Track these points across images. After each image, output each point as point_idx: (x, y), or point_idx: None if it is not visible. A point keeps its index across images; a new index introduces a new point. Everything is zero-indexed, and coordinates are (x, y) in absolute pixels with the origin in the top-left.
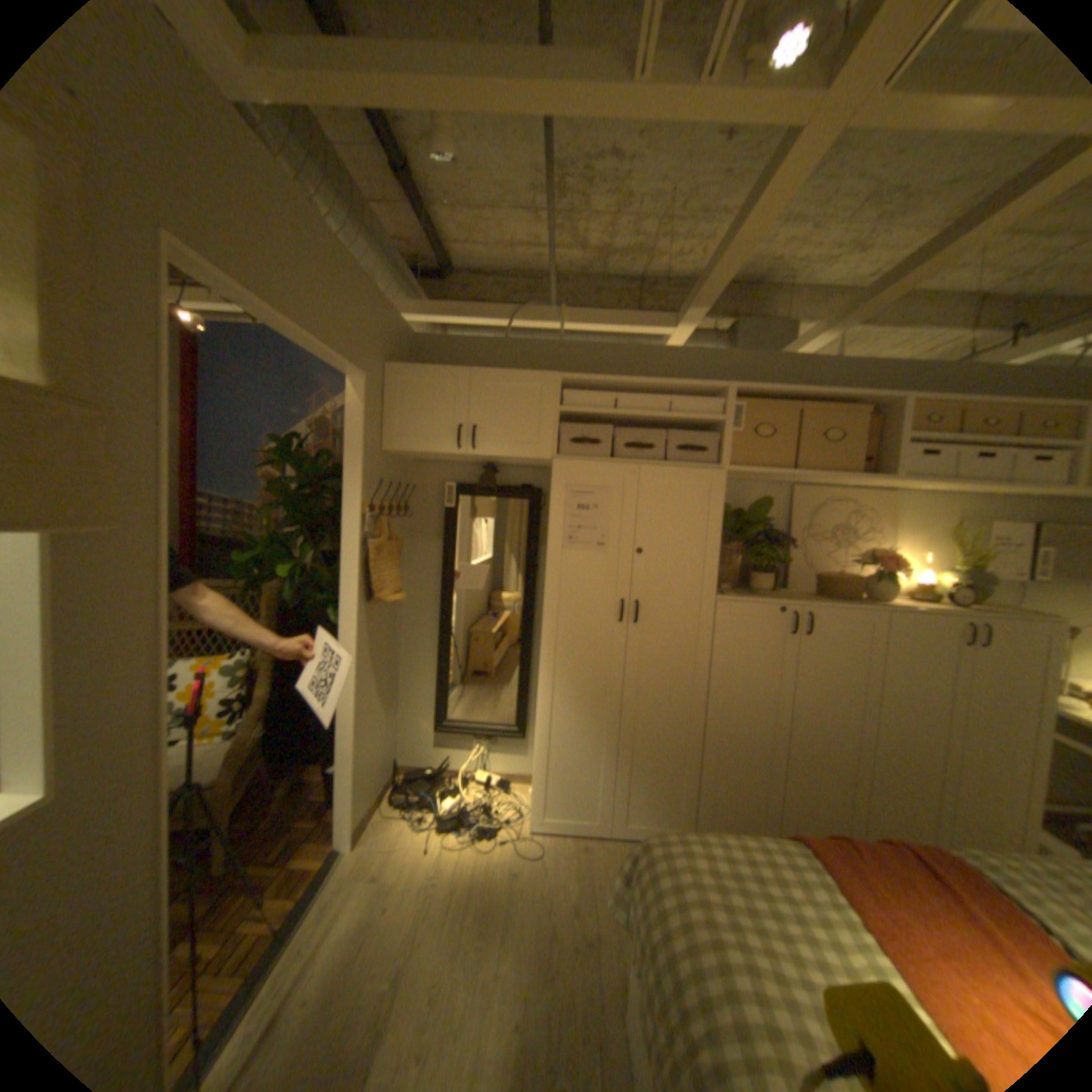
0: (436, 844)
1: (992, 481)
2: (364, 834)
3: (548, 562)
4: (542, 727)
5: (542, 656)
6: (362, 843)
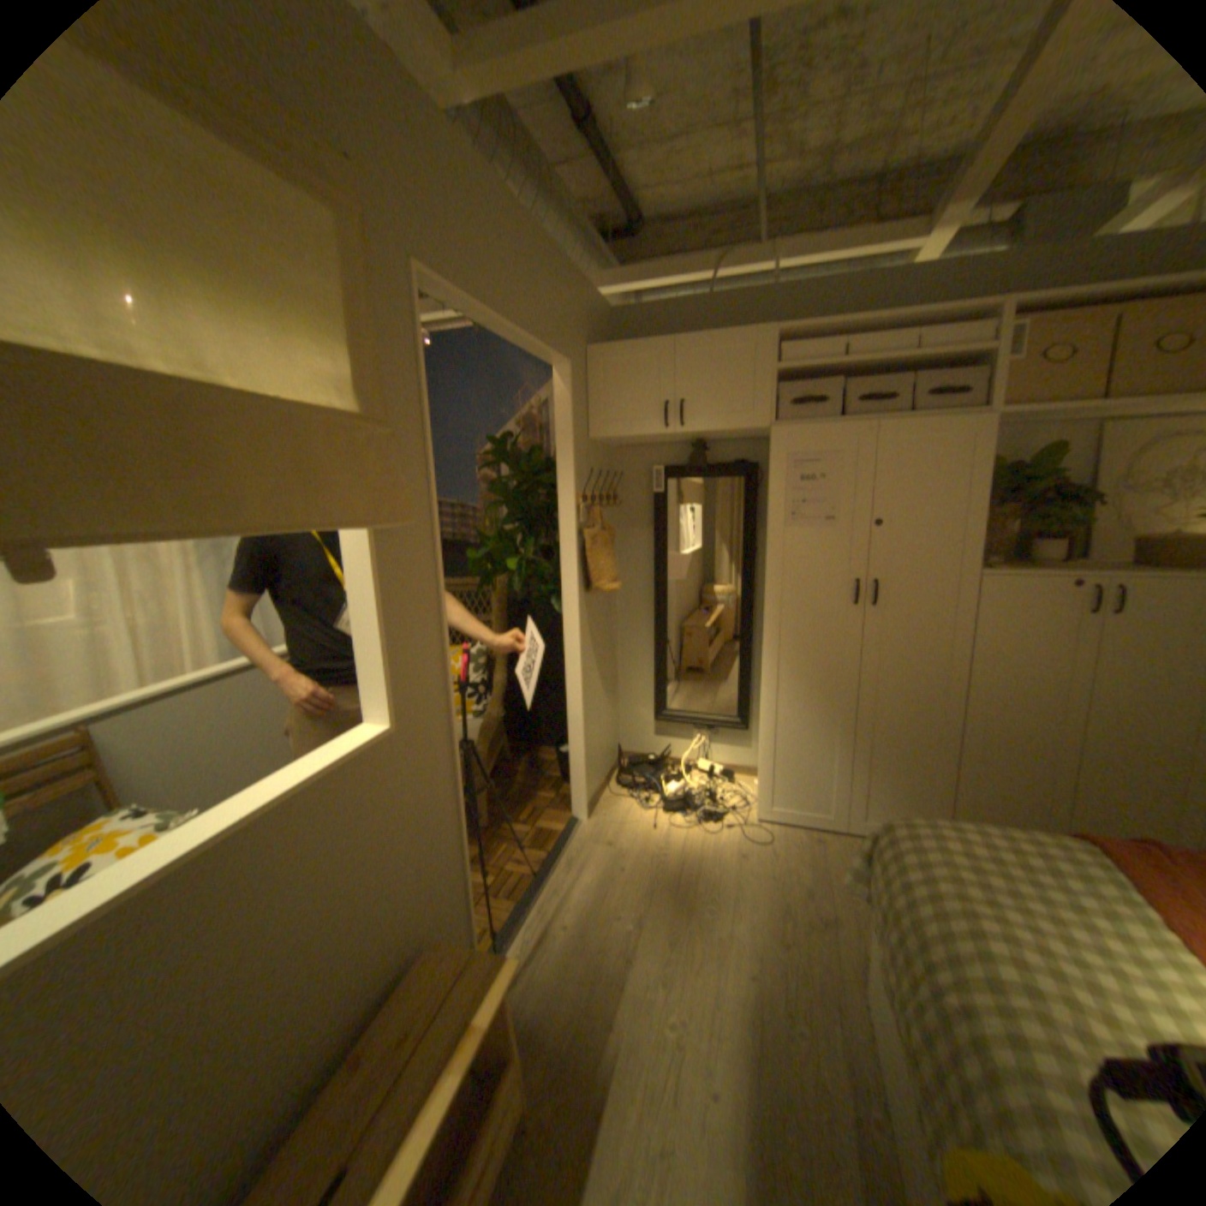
0: (665, 823)
1: None
2: (597, 809)
3: (768, 543)
4: (767, 718)
5: (765, 644)
6: (597, 815)
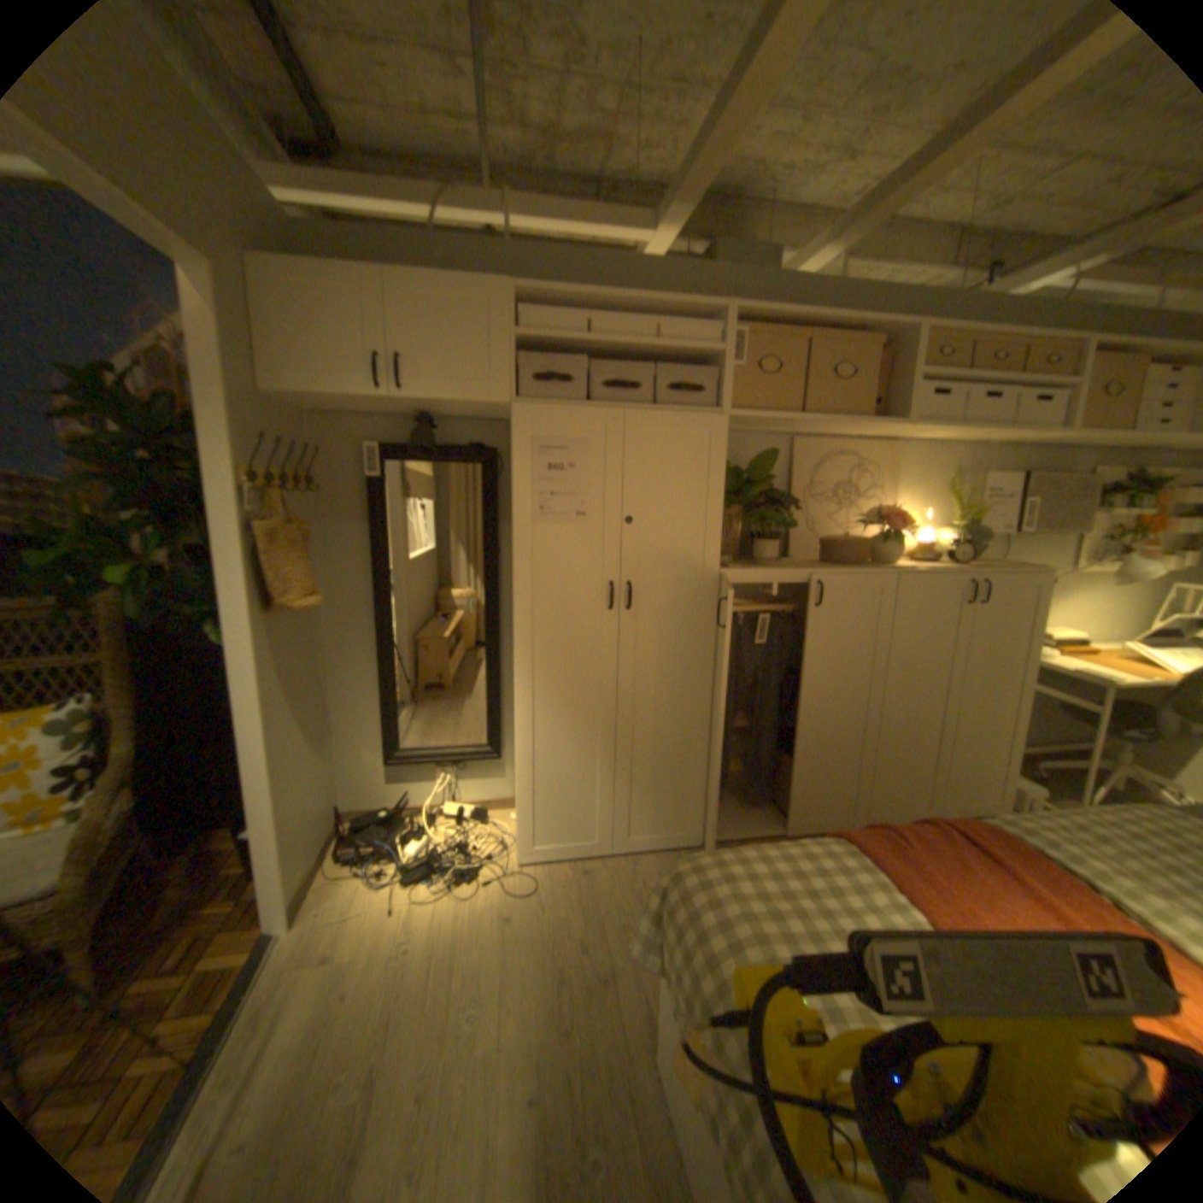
0: (403, 899)
1: (998, 424)
2: (303, 906)
3: (515, 540)
4: (523, 745)
5: (517, 659)
6: (303, 916)
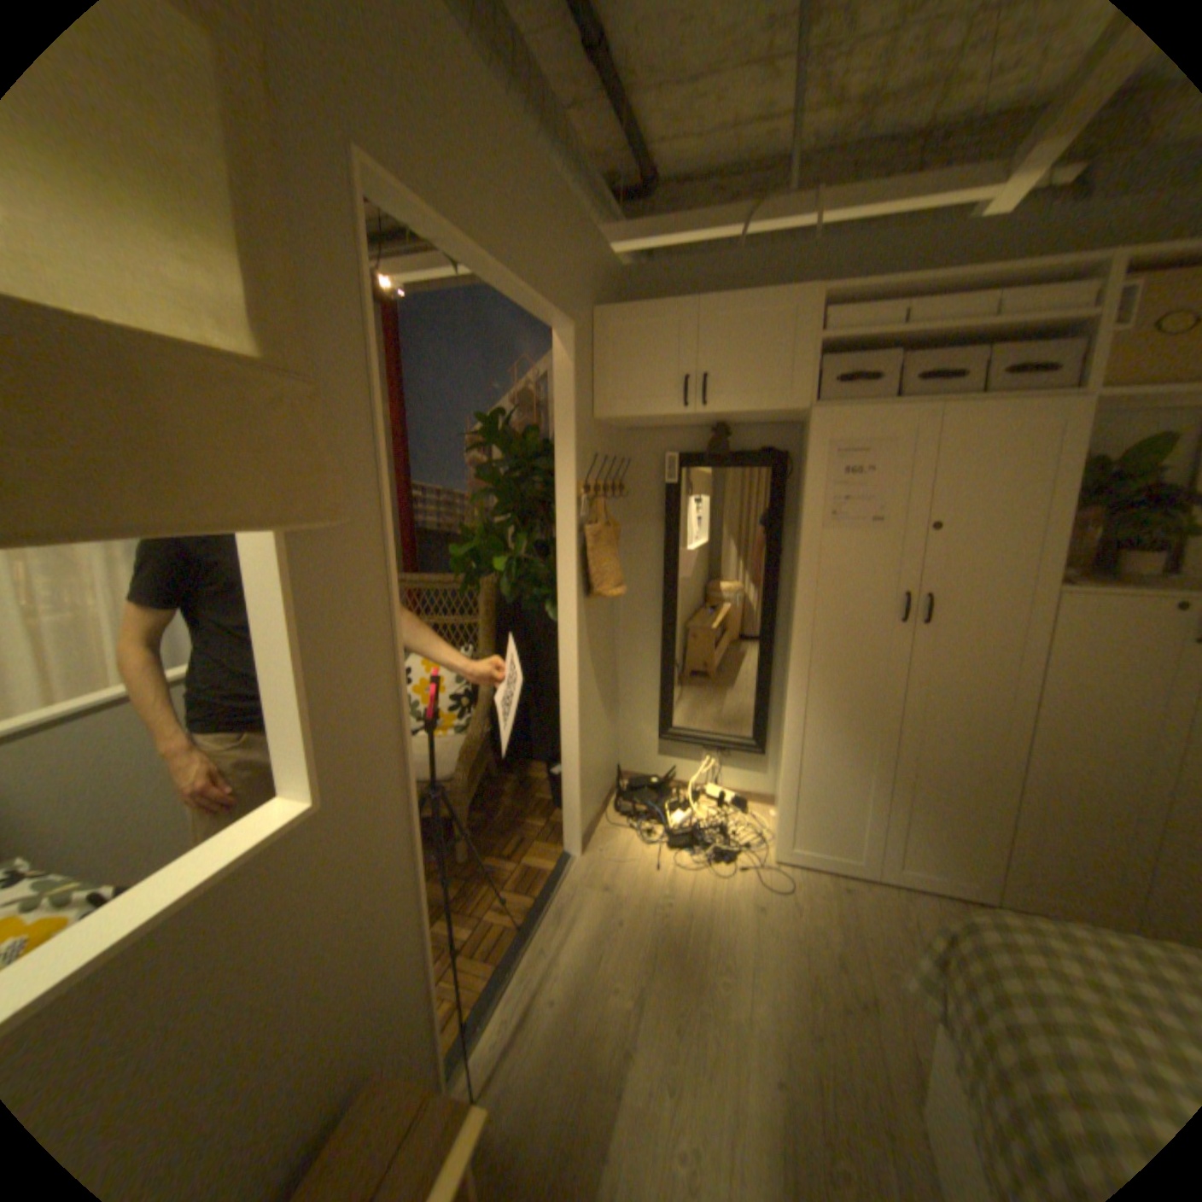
0: (669, 861)
1: None
2: (592, 840)
3: (802, 545)
4: (792, 747)
5: (793, 663)
6: (591, 849)
